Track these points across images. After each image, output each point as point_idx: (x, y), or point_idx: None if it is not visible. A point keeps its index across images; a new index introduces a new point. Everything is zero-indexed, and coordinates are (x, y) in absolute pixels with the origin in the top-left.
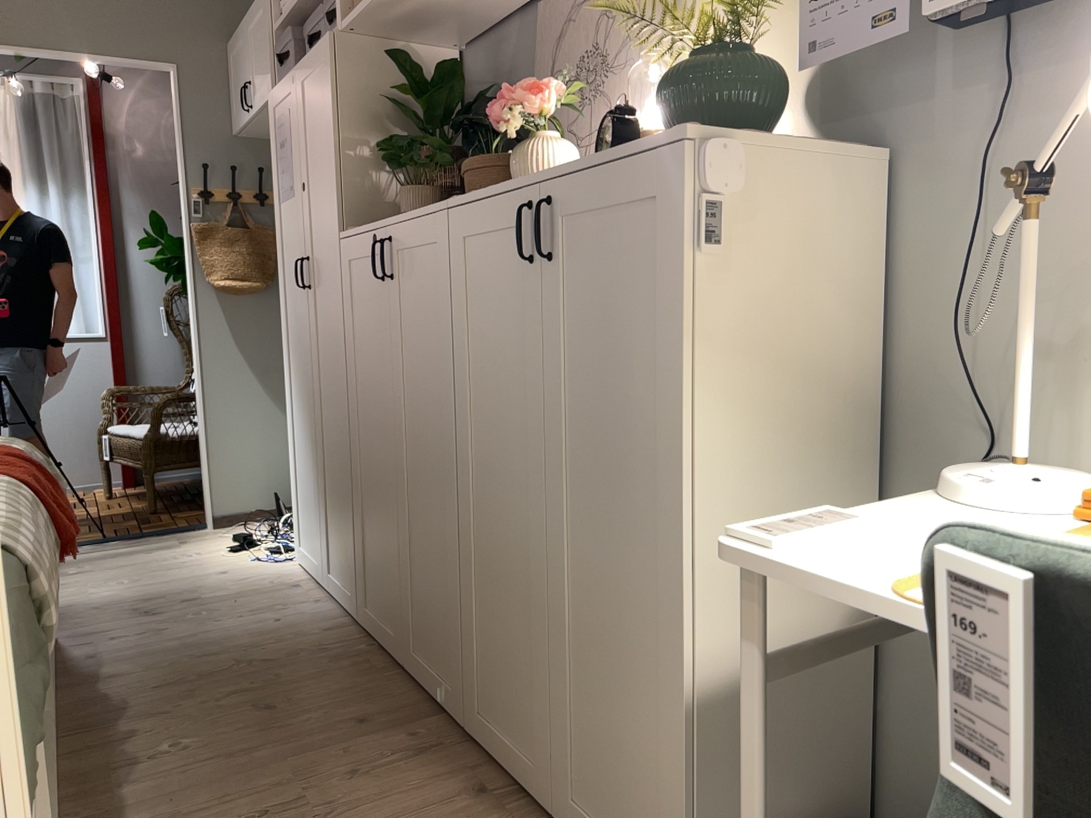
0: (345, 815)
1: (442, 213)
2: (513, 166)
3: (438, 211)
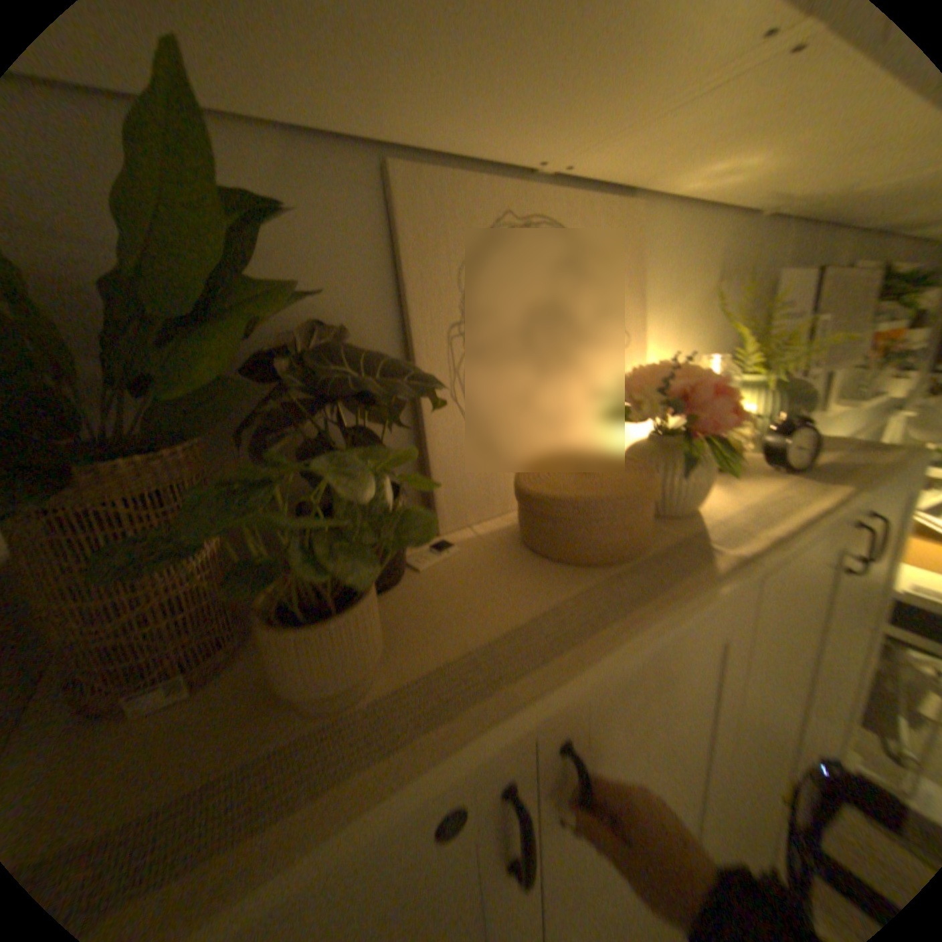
0: None
1: (754, 587)
2: (673, 478)
3: (741, 590)
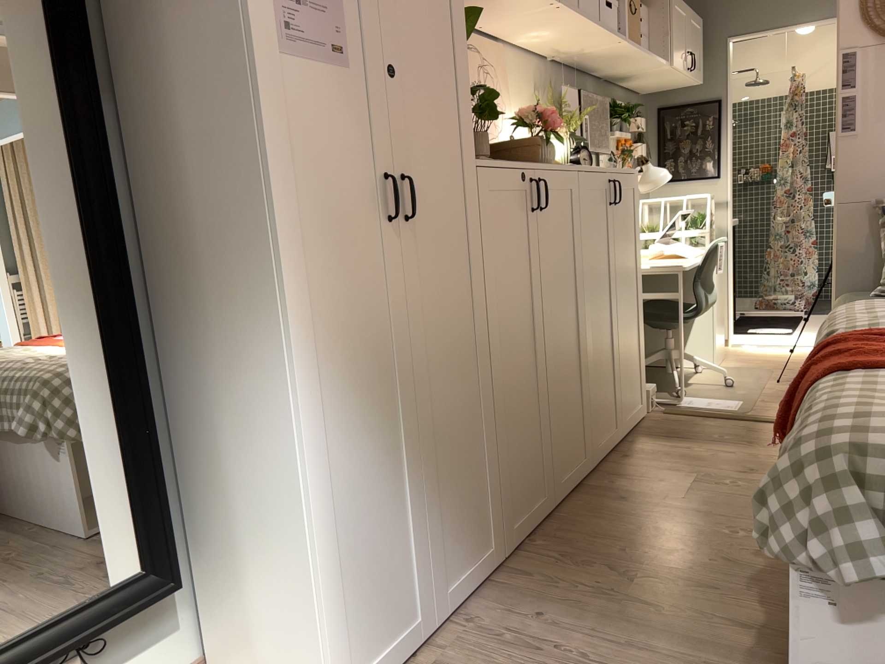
0: (682, 472)
1: (576, 172)
2: (542, 149)
3: (572, 170)
